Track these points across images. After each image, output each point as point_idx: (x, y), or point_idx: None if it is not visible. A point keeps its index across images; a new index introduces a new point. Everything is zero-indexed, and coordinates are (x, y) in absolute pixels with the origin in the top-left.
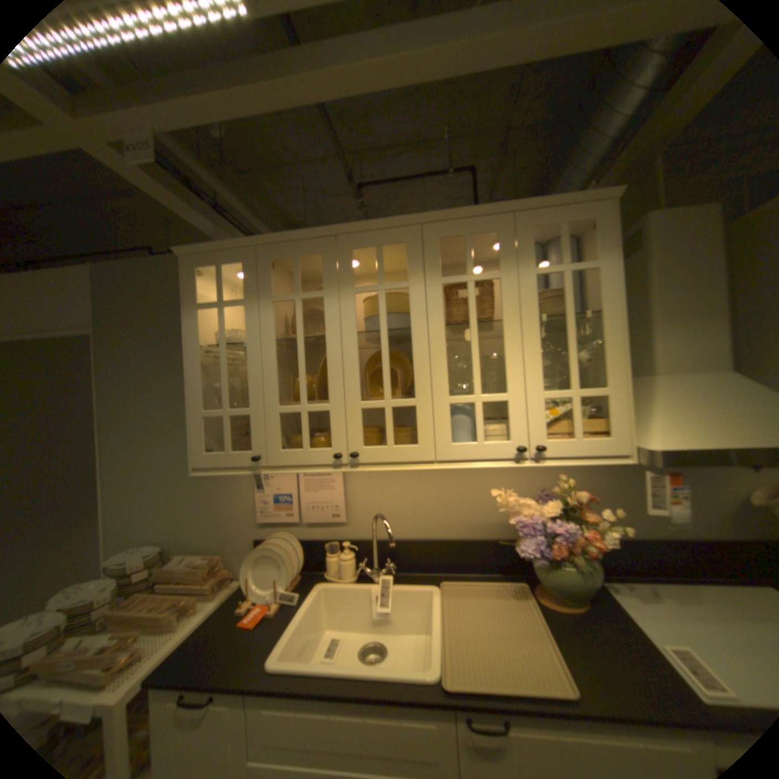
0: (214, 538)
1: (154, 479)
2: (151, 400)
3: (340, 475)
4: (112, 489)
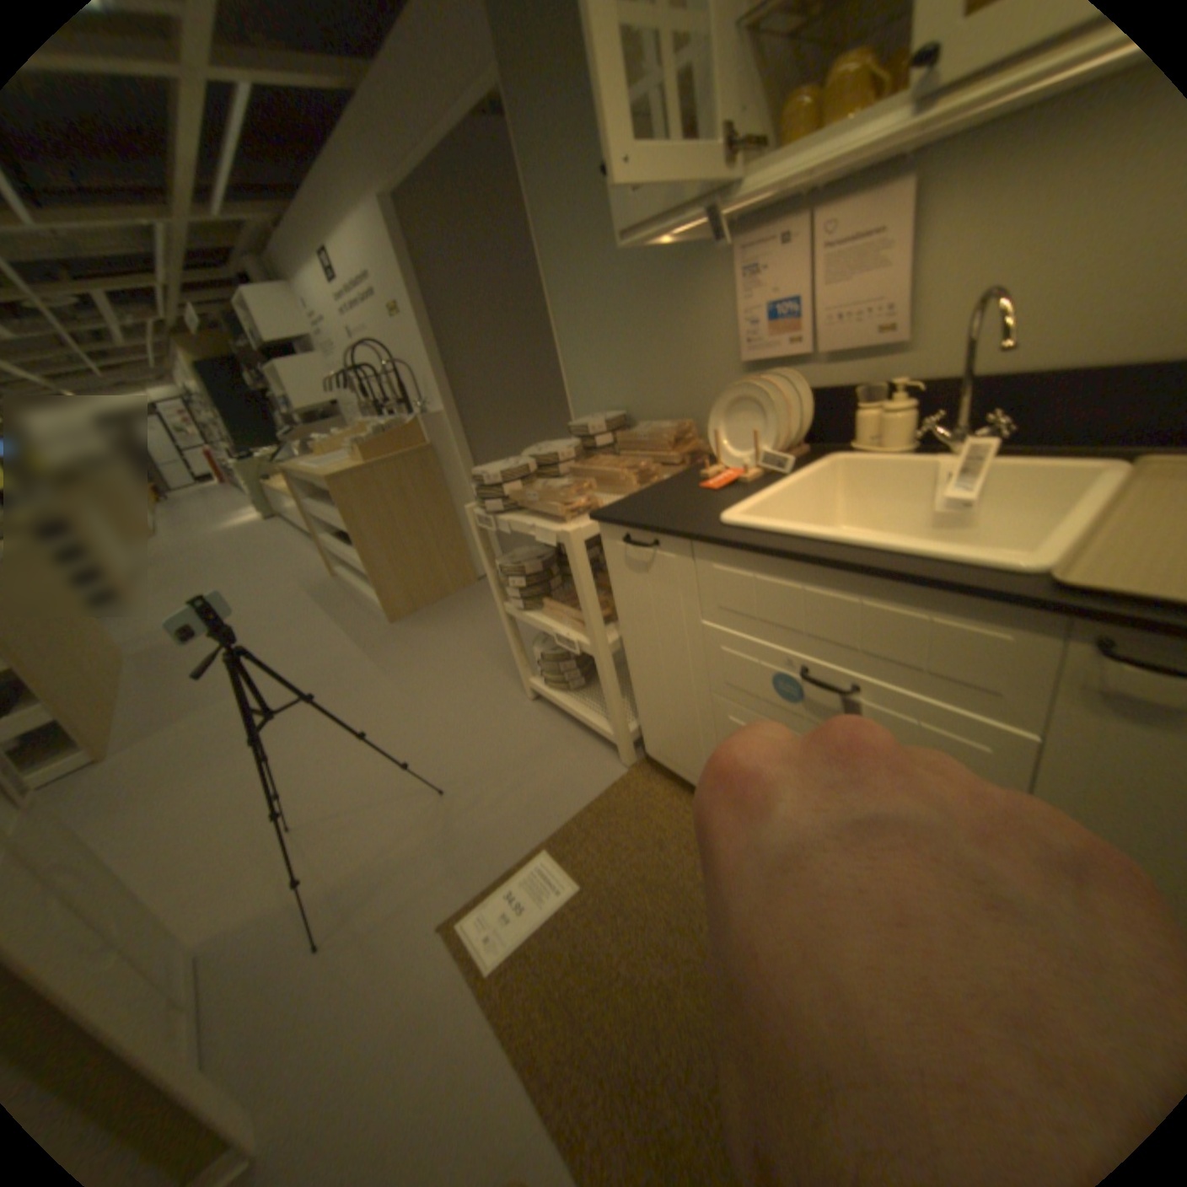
0: (687, 396)
1: (608, 312)
2: (584, 171)
3: (907, 228)
4: (569, 337)
